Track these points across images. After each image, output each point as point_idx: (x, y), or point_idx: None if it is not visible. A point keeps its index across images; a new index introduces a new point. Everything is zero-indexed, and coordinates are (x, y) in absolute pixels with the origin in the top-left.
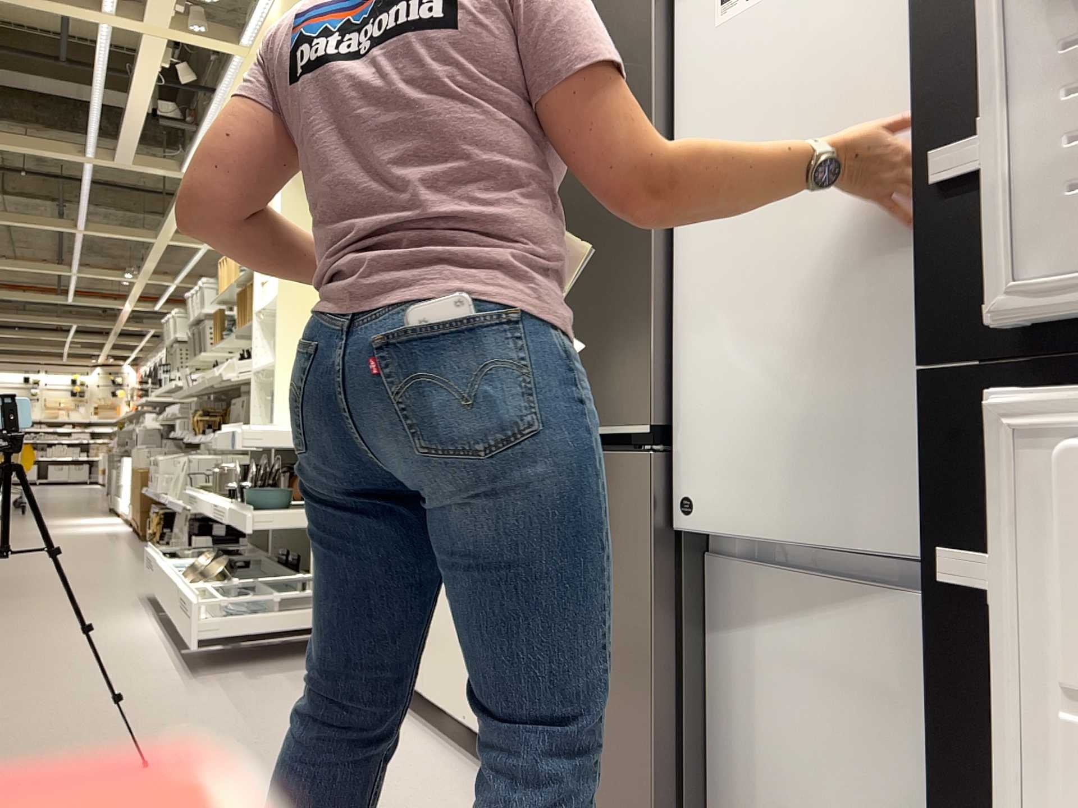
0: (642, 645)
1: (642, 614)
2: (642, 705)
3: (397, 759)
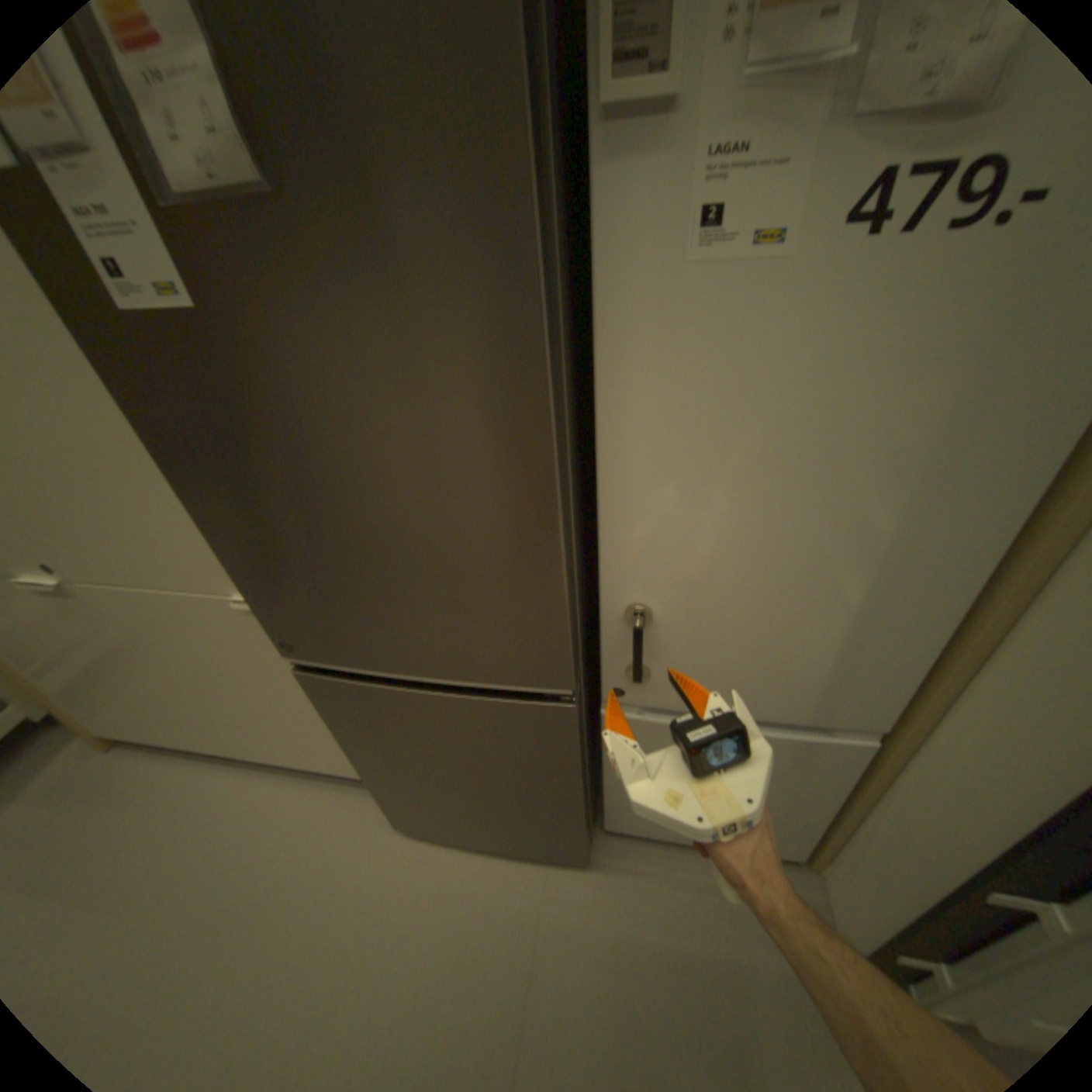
0: (564, 783)
1: (563, 771)
2: (566, 802)
3: (265, 822)
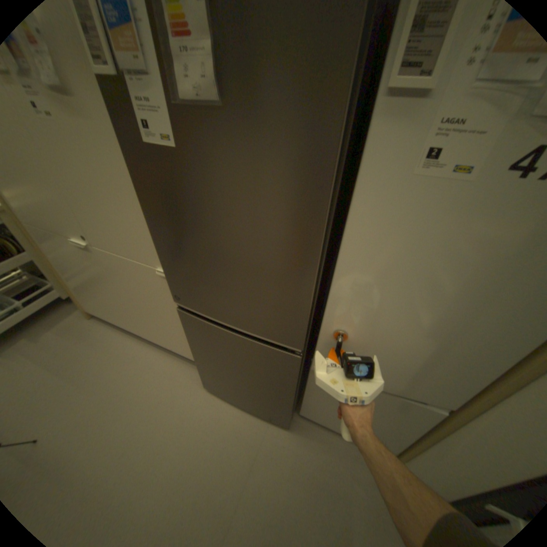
0: (287, 389)
1: (287, 384)
2: (285, 398)
3: (149, 368)
